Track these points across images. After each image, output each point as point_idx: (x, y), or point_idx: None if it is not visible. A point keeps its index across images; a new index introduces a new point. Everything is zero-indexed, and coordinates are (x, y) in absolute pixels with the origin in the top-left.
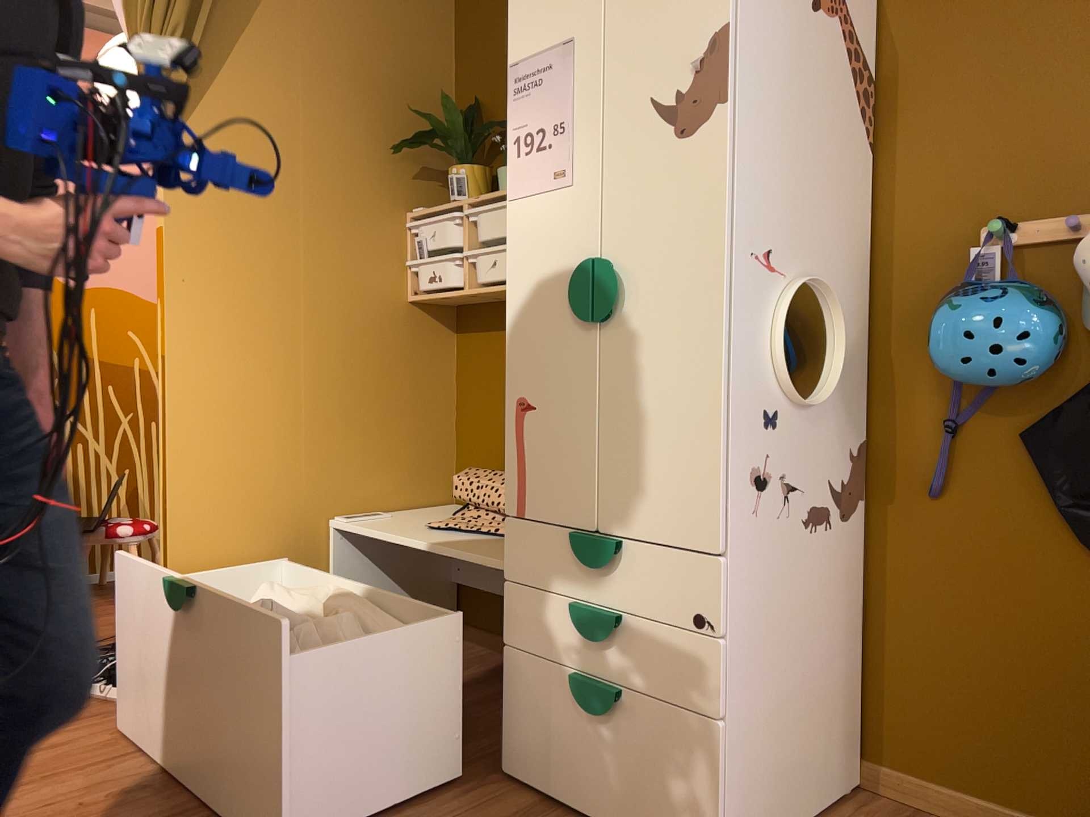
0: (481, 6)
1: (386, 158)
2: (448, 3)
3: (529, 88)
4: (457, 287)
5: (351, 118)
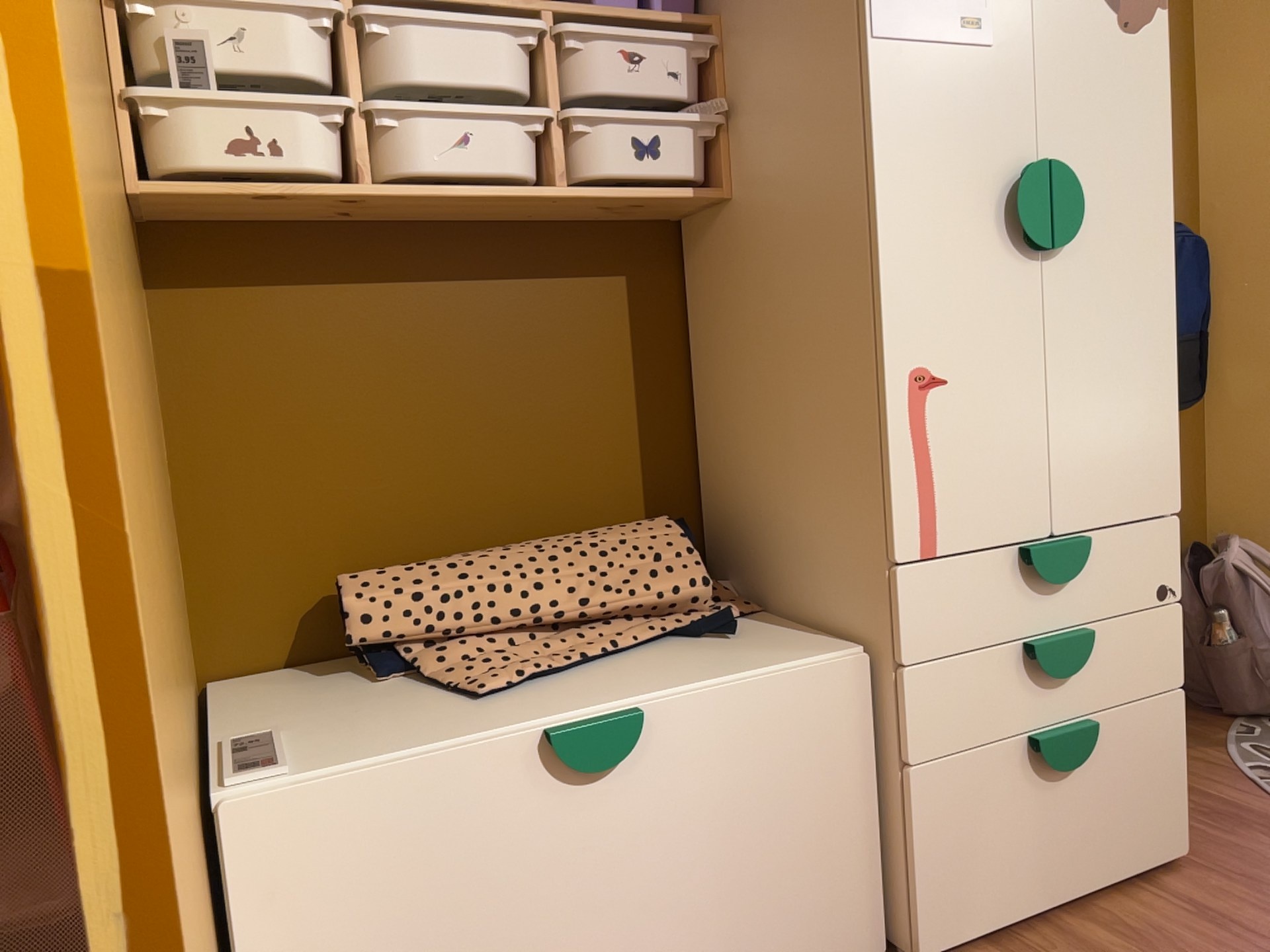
0: None
1: None
2: None
3: None
4: (328, 177)
5: None
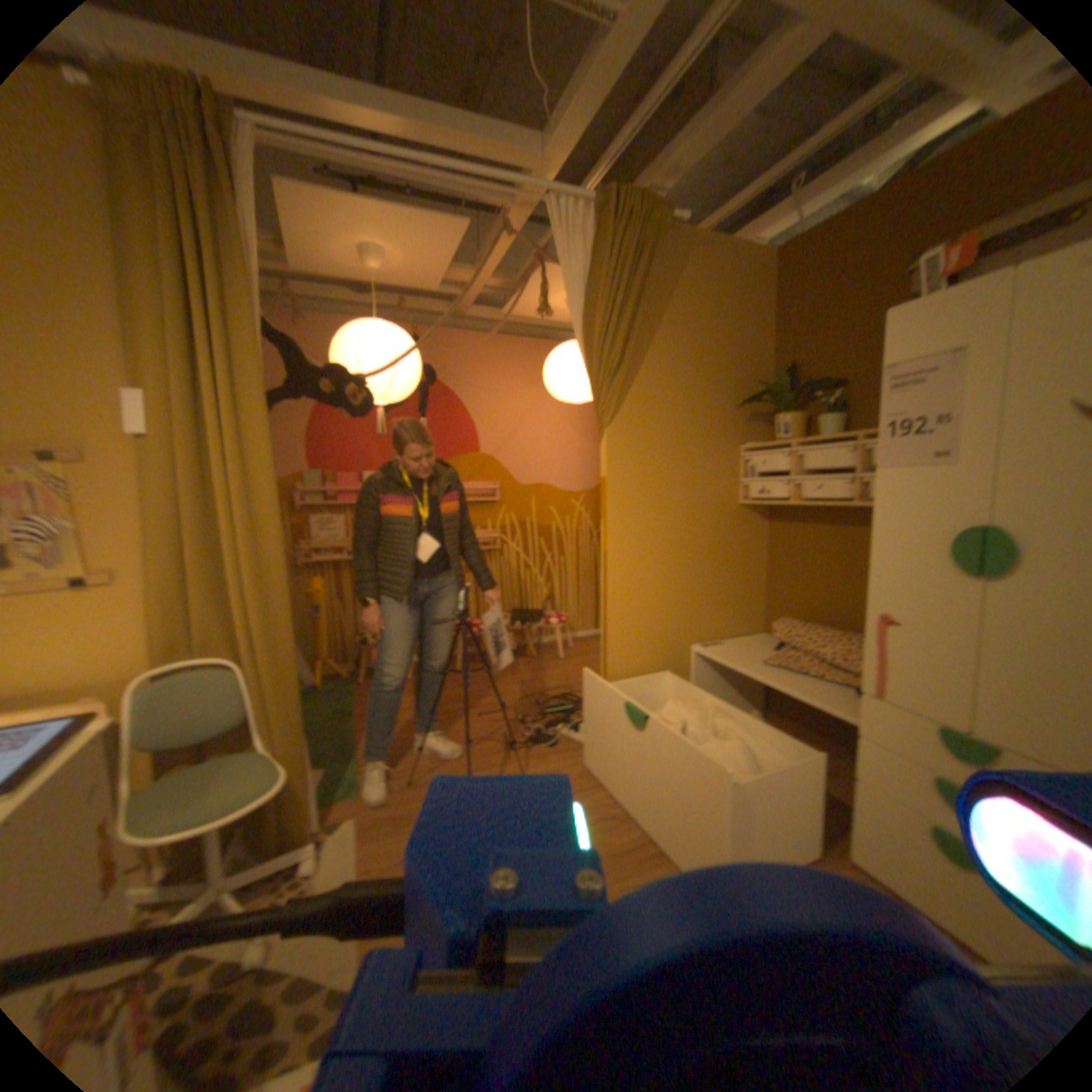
0: (800, 291)
1: (729, 409)
2: (771, 292)
3: (908, 383)
4: (784, 497)
5: (708, 387)
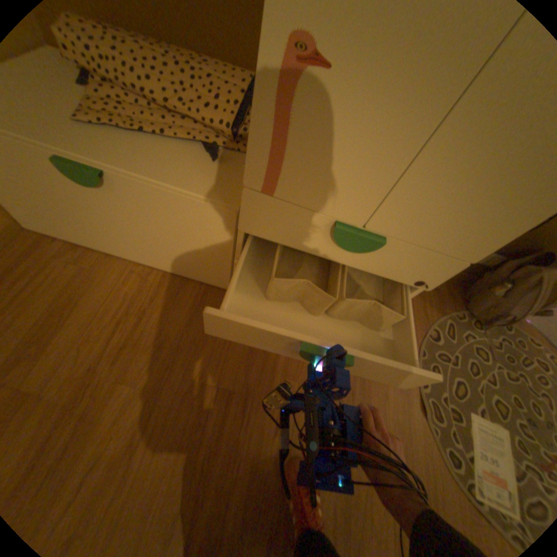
0: None
1: None
2: None
3: None
4: None
5: None
